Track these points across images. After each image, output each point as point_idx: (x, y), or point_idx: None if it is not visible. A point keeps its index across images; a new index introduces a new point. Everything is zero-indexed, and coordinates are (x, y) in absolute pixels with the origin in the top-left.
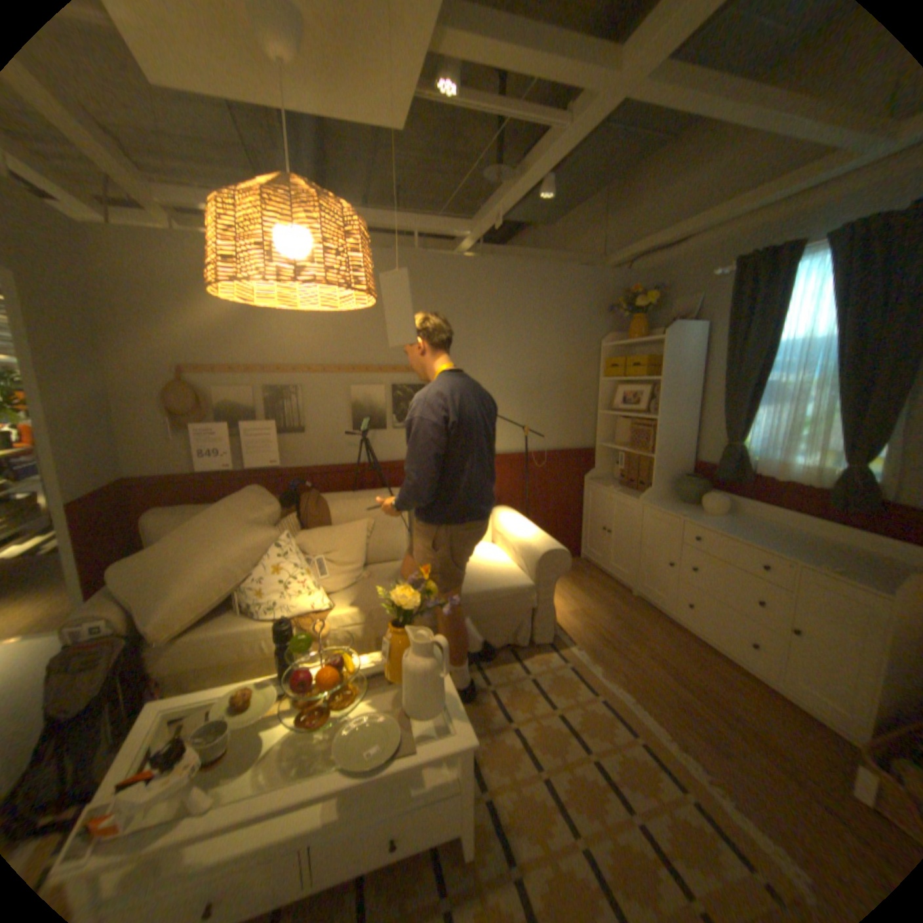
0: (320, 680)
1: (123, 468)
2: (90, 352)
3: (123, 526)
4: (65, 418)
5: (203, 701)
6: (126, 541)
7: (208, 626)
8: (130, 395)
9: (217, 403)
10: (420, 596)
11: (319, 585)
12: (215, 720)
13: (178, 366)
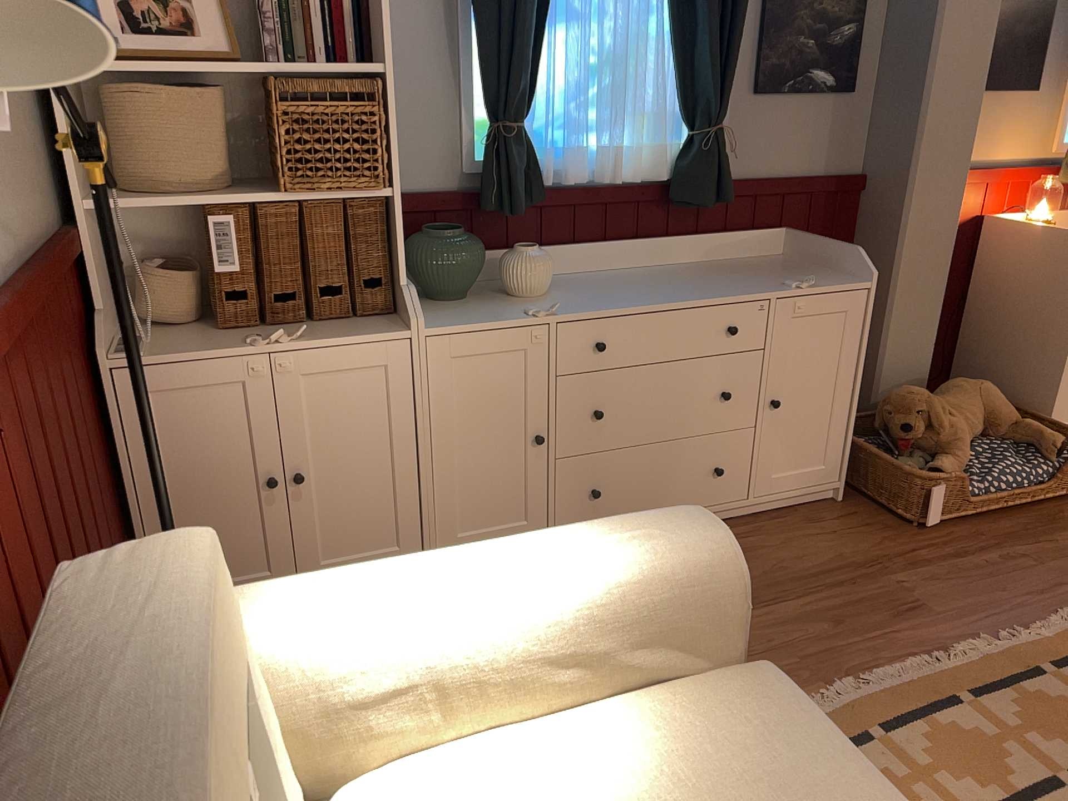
0: None
1: None
2: None
3: None
4: None
5: None
6: None
7: None
8: None
9: None
10: None
11: None
12: None
13: None
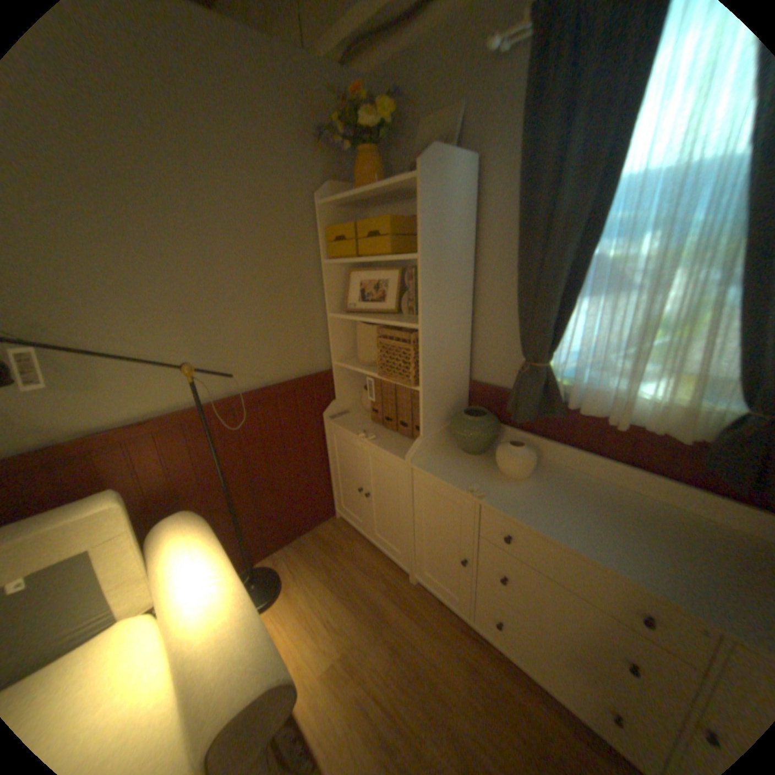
0: None
1: None
2: None
3: None
4: None
5: None
6: None
7: None
8: None
9: None
10: None
11: None
12: None
13: None
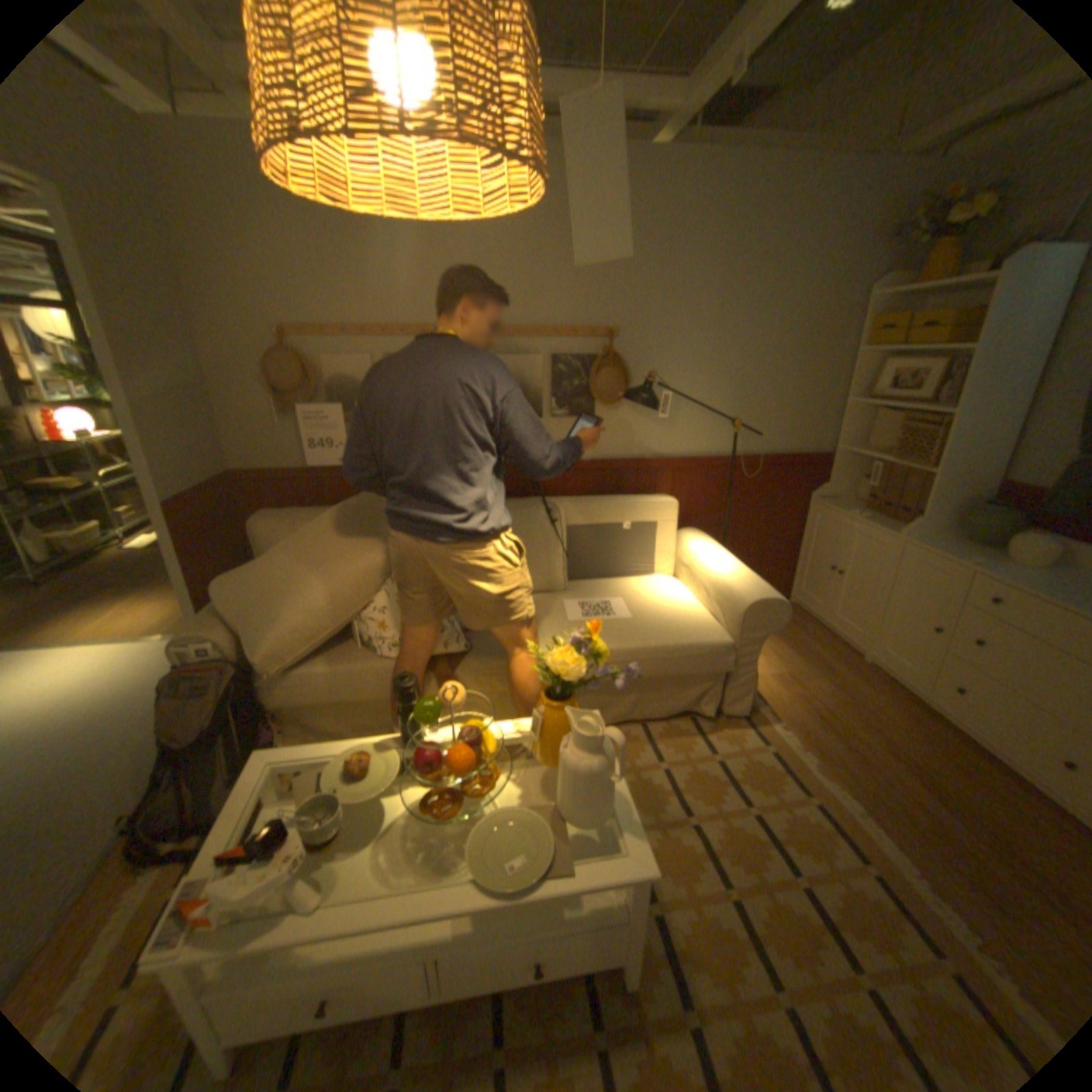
0: (452, 762)
1: (229, 457)
2: (175, 305)
3: (234, 527)
4: (151, 394)
5: (316, 757)
6: (239, 544)
7: (326, 657)
8: (227, 365)
9: (329, 377)
10: (586, 660)
11: (454, 620)
12: (328, 786)
13: (280, 326)
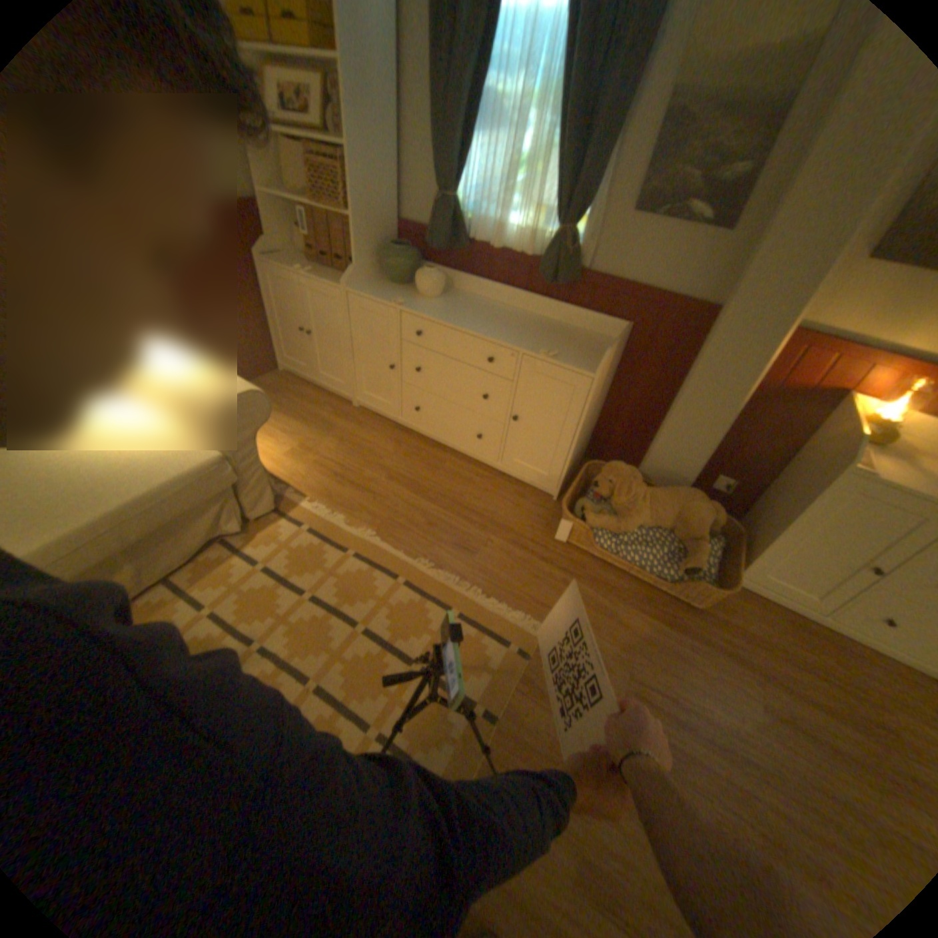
0: None
1: None
2: None
3: None
4: None
5: None
6: None
7: None
8: None
9: None
10: None
11: None
12: None
13: None
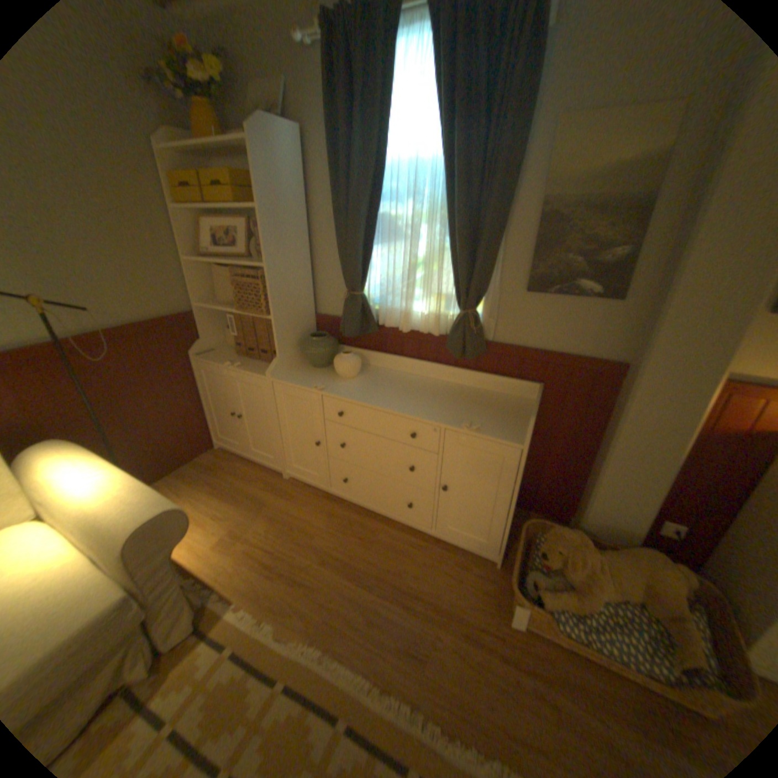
0: None
1: None
2: None
3: None
4: None
5: None
6: None
7: None
8: None
9: None
10: None
11: None
12: None
13: None
